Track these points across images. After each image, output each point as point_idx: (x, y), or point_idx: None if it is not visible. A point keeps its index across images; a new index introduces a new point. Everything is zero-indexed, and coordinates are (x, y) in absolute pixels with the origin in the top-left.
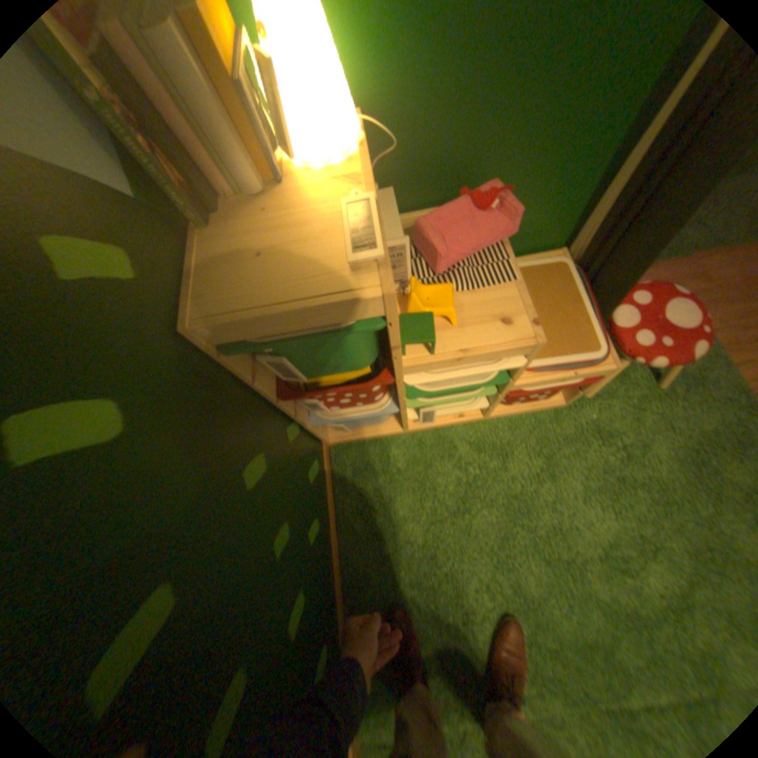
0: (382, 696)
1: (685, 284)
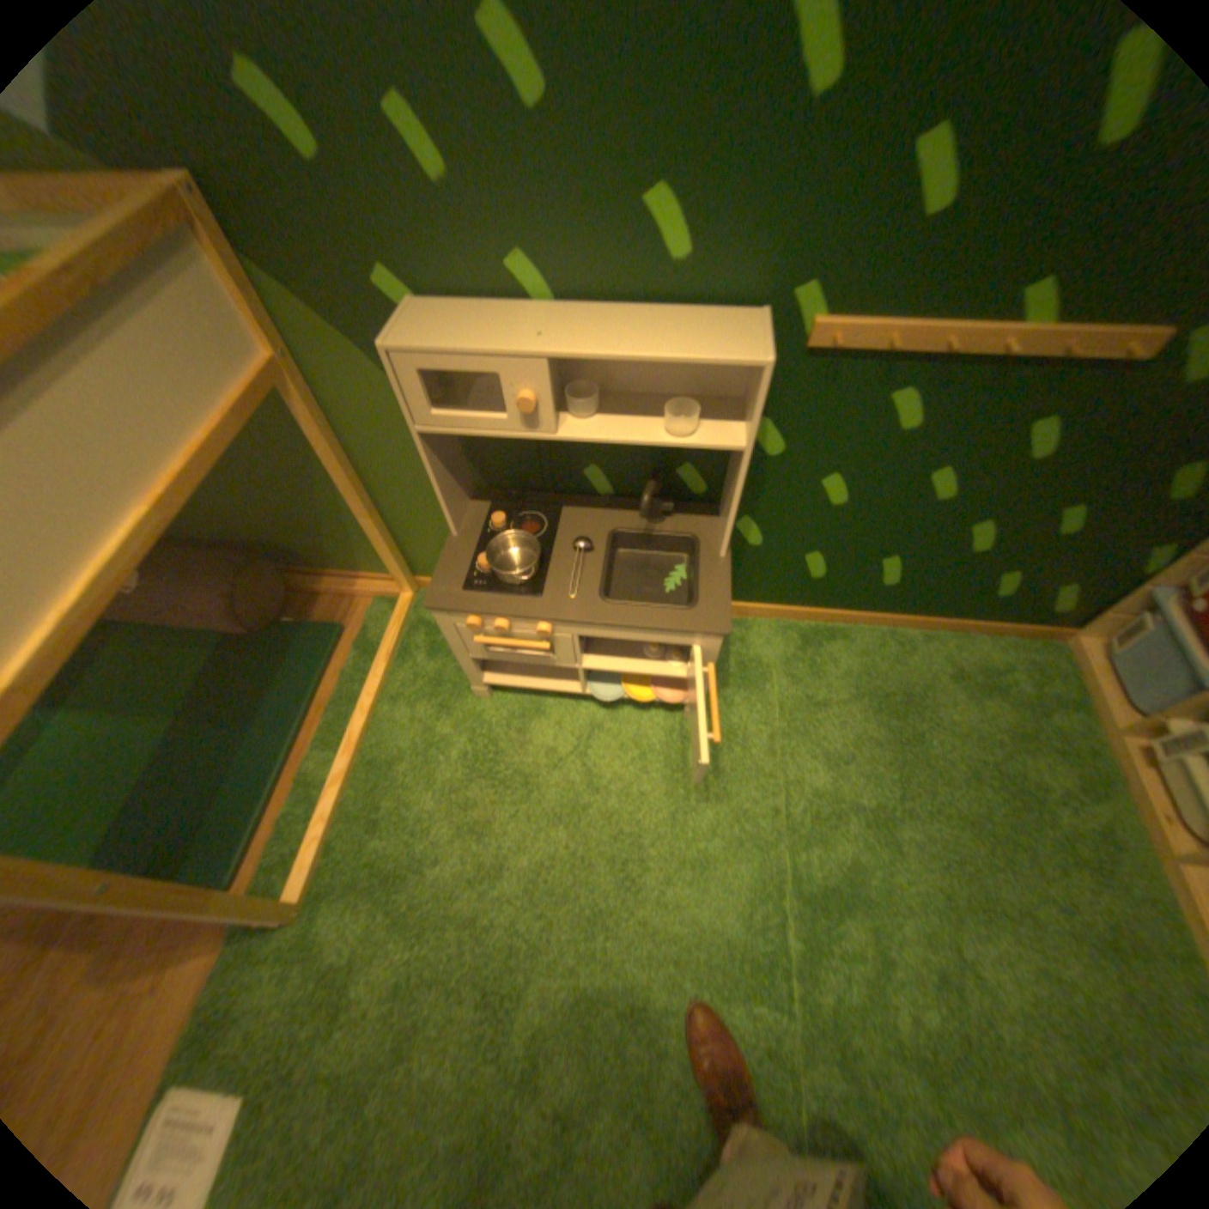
0: (806, 648)
1: None
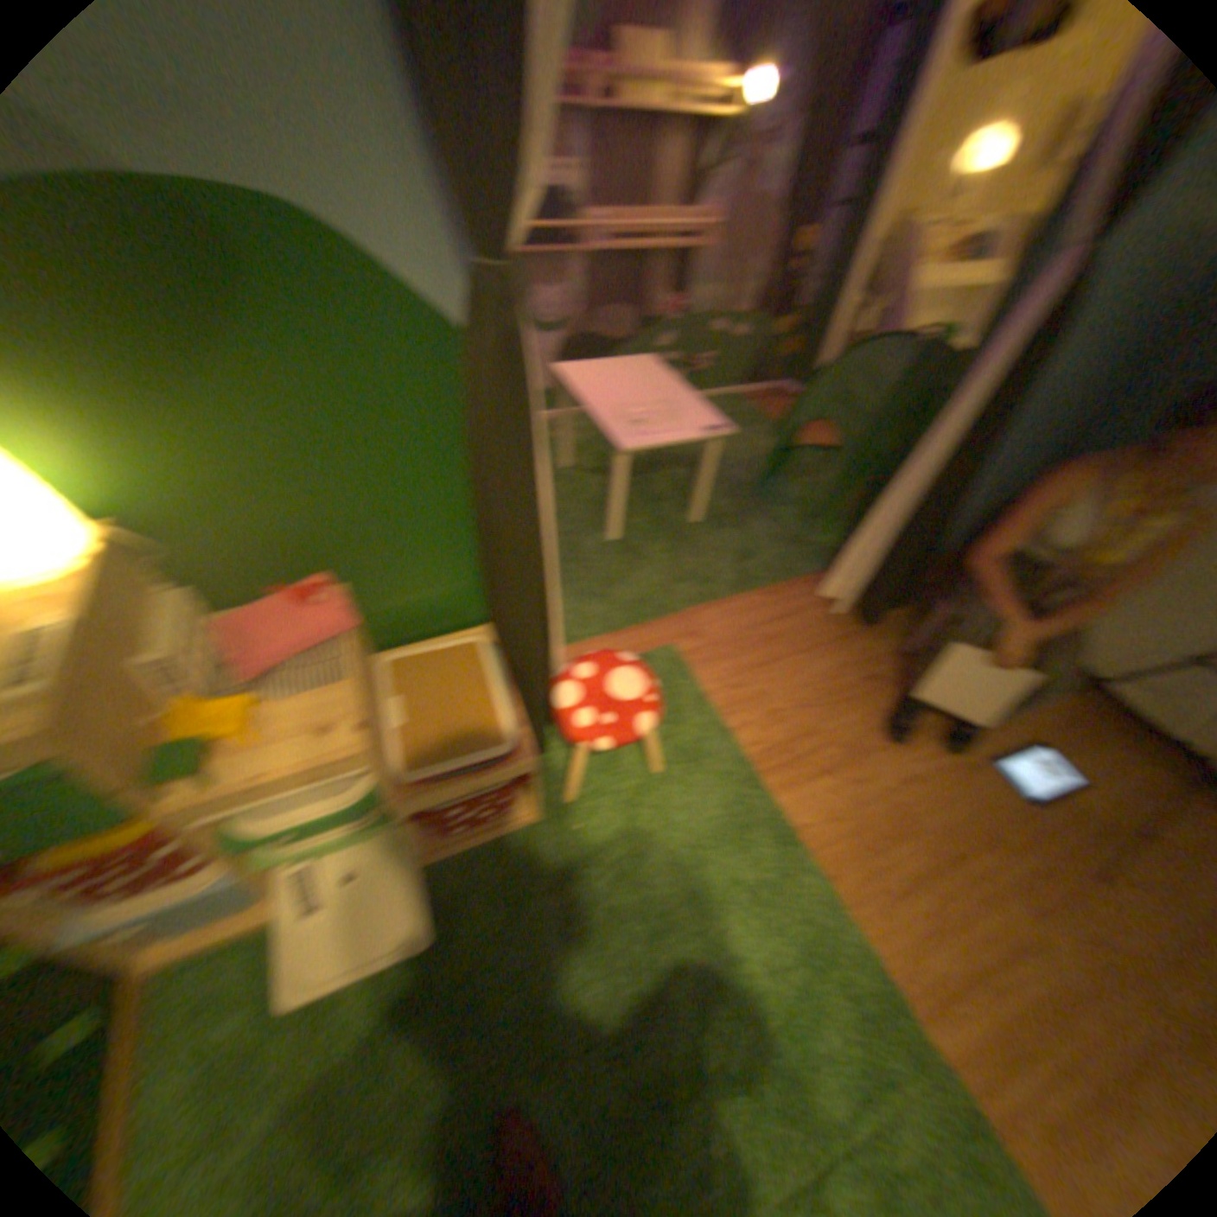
0: None
1: (681, 643)
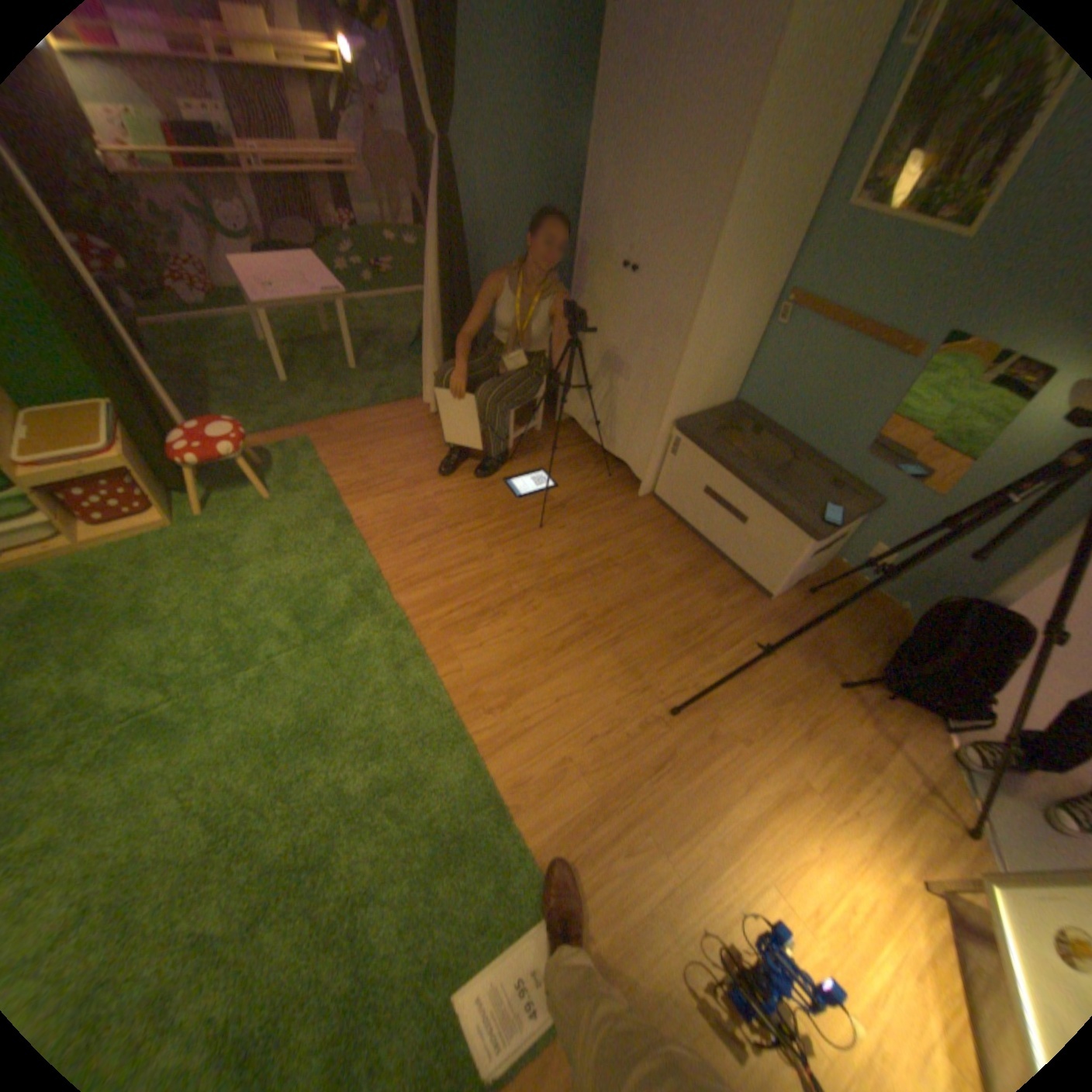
0: None
1: (311, 437)
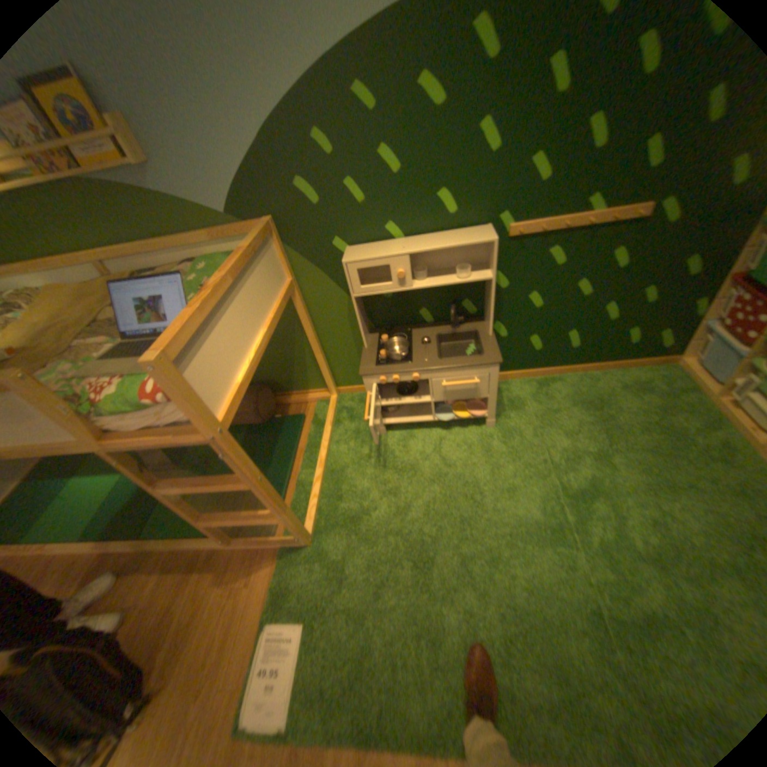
0: (541, 387)
1: None
